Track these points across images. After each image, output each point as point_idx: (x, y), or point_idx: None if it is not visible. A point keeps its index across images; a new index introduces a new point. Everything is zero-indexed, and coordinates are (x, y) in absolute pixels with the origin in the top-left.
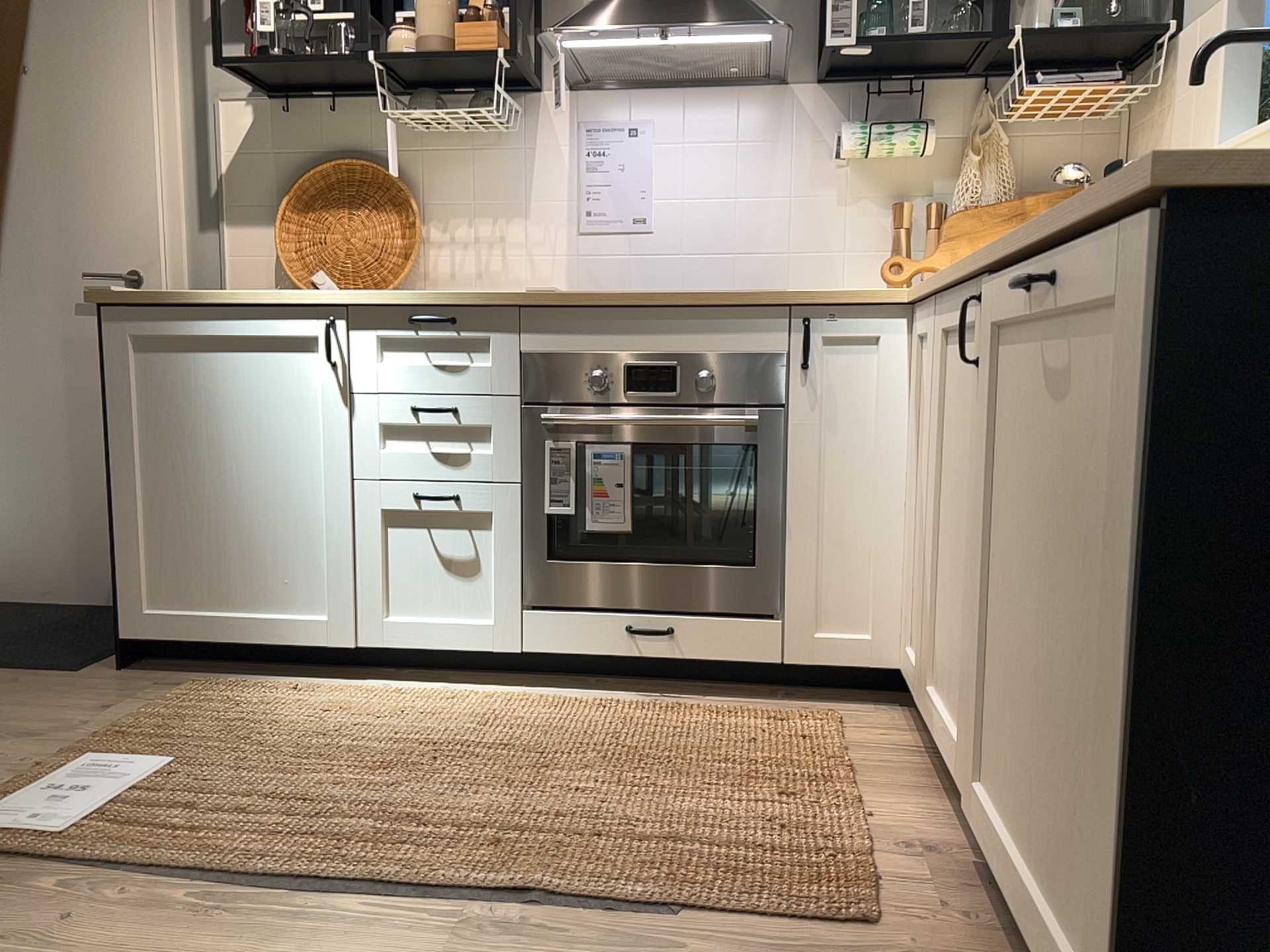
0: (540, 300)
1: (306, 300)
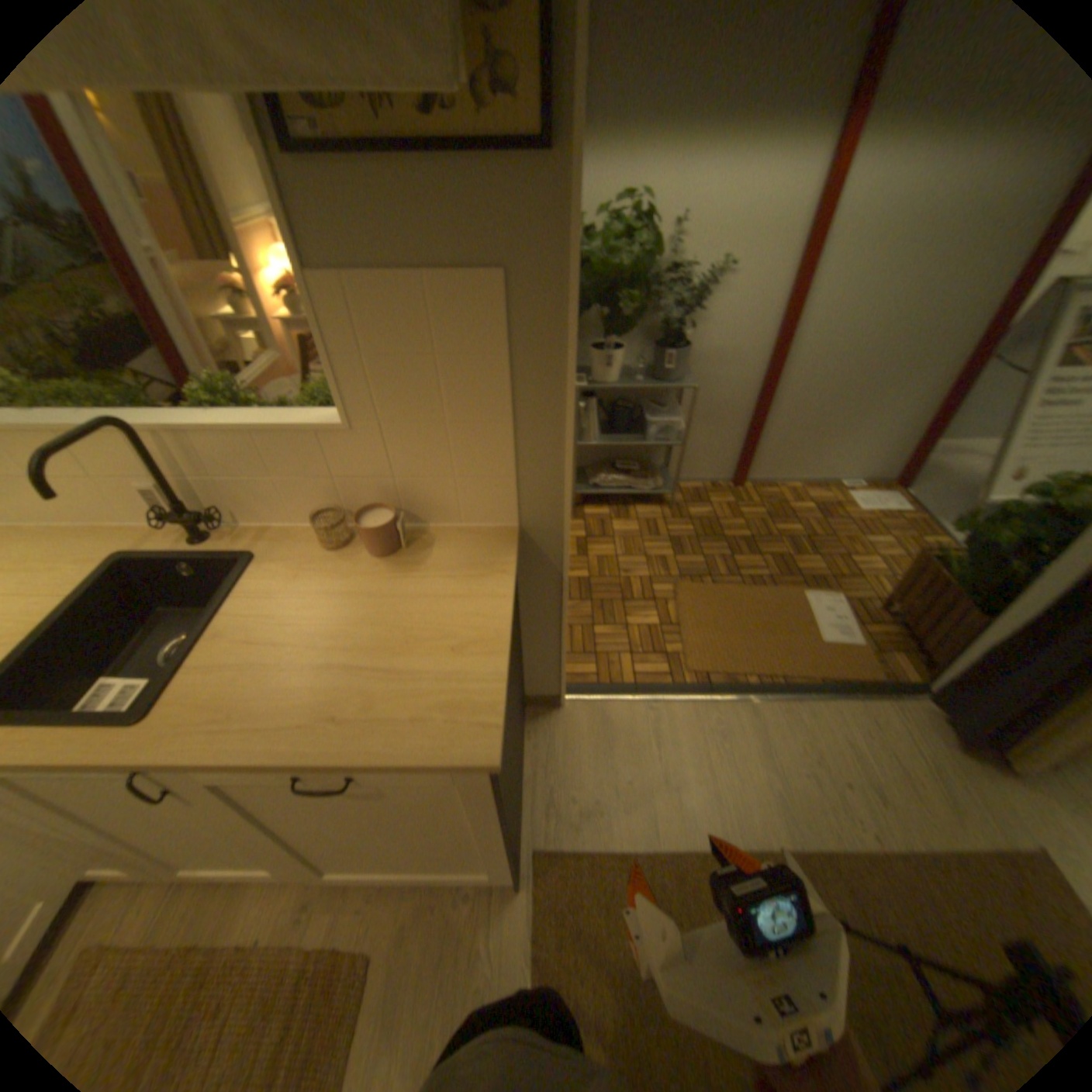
0: None
1: None
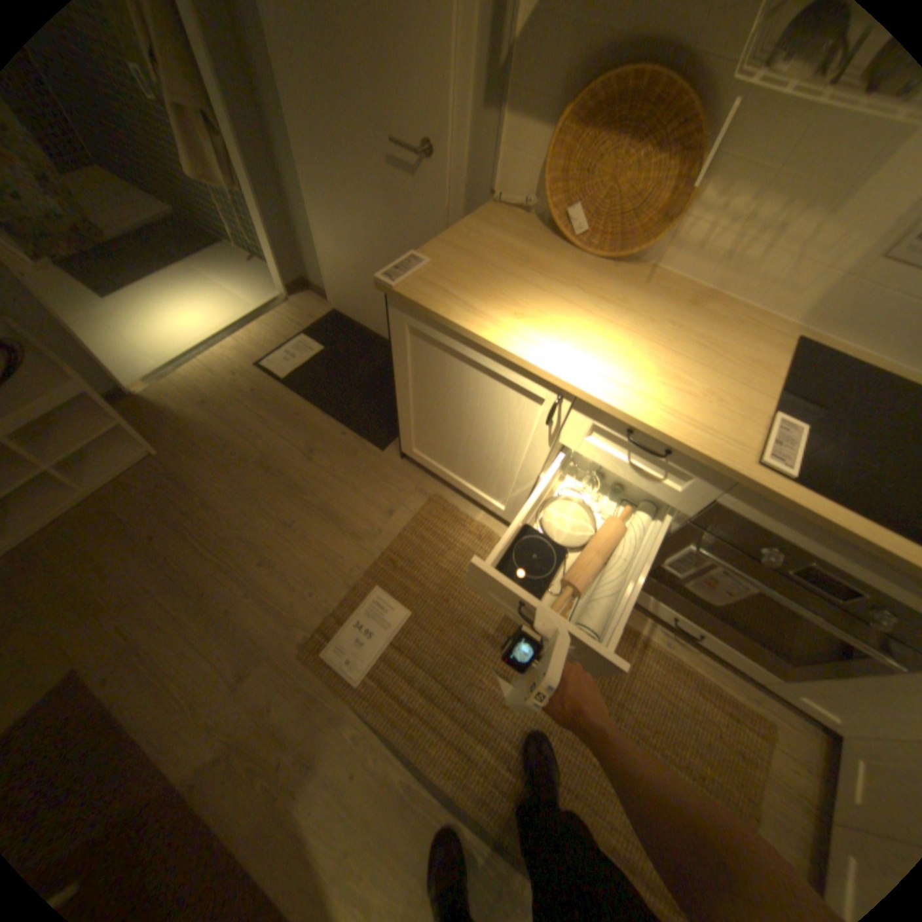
0: (771, 496)
1: (545, 376)
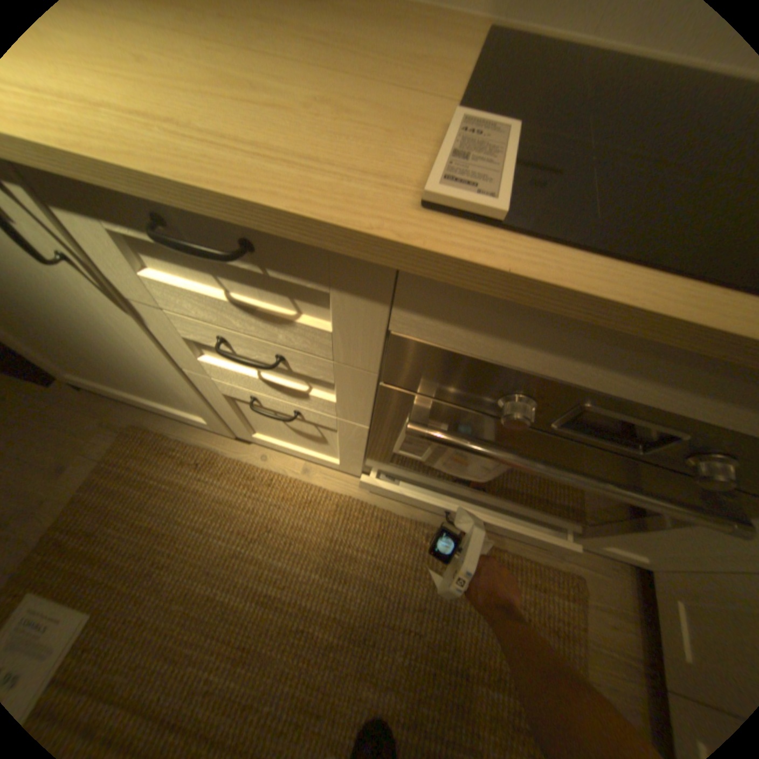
0: (464, 270)
1: None
